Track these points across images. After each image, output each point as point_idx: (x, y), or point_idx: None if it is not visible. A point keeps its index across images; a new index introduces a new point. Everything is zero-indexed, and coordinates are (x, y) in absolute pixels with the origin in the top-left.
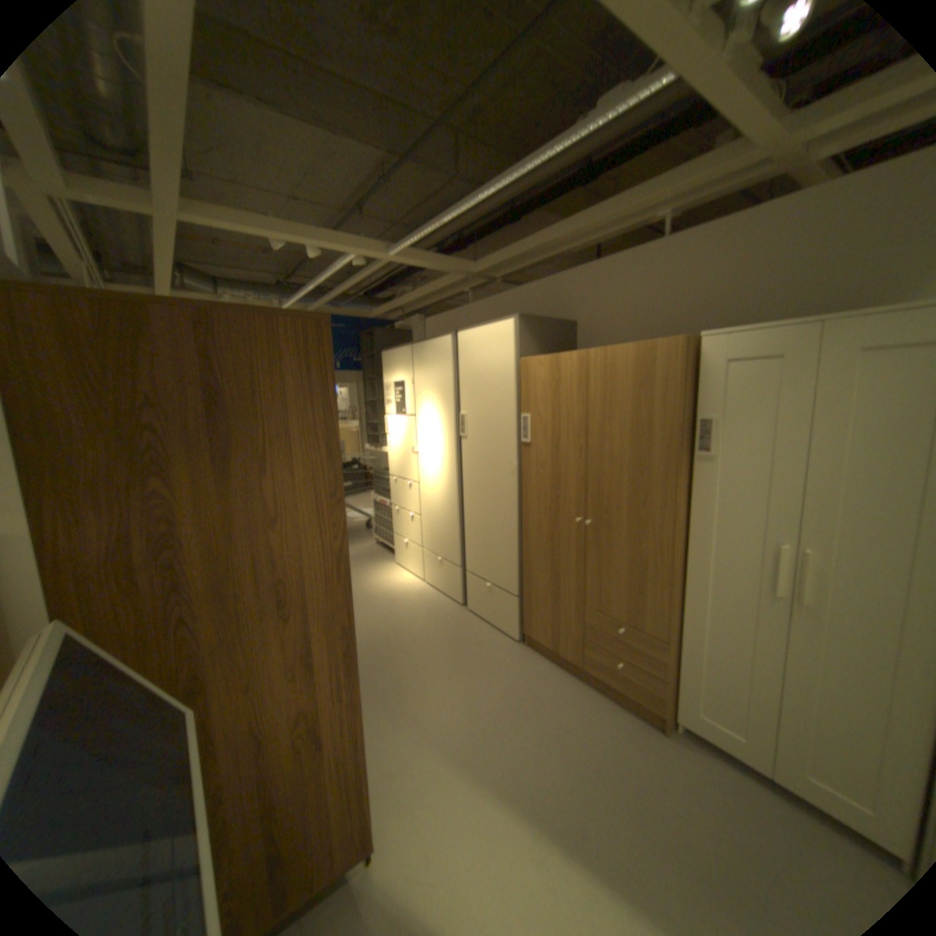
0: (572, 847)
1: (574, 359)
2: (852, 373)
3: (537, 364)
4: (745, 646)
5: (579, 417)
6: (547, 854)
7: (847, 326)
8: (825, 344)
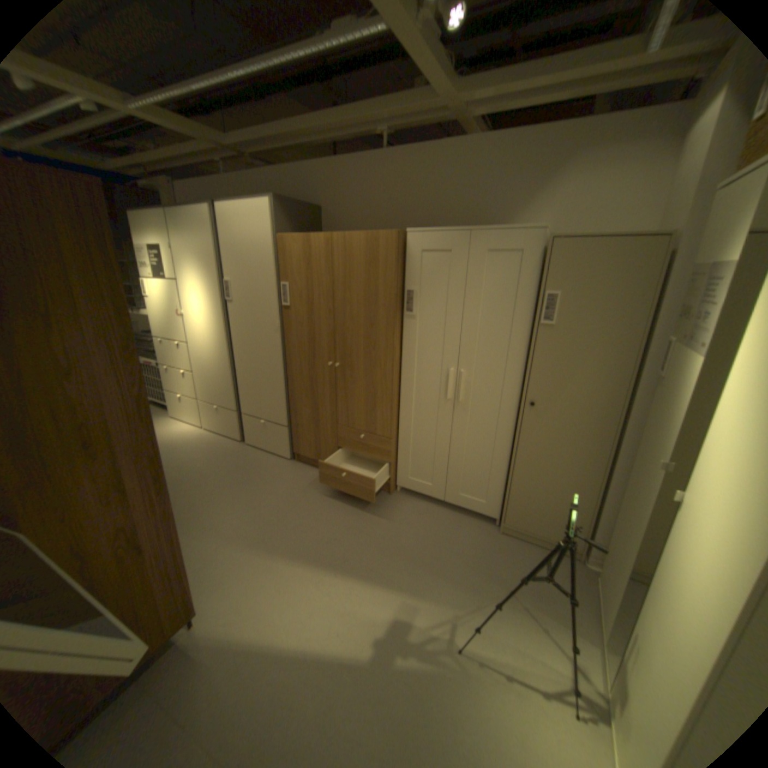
0: (337, 568)
1: (321, 239)
2: (483, 265)
3: (292, 240)
4: (431, 430)
5: (327, 286)
6: (322, 577)
7: (481, 235)
8: (471, 245)
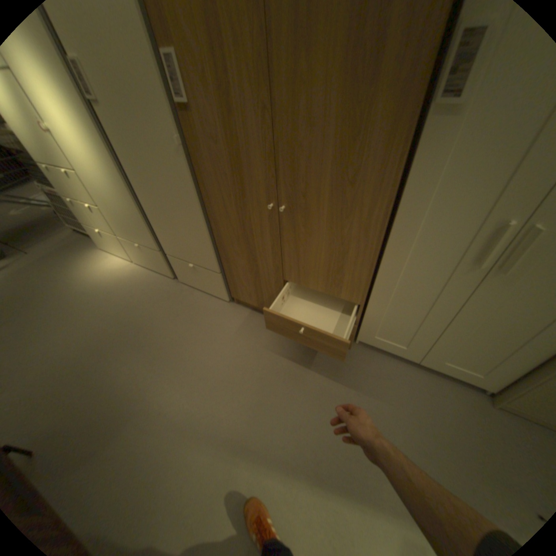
0: (311, 475)
1: None
2: None
3: None
4: (426, 299)
5: (254, 43)
6: (296, 491)
7: None
8: None
